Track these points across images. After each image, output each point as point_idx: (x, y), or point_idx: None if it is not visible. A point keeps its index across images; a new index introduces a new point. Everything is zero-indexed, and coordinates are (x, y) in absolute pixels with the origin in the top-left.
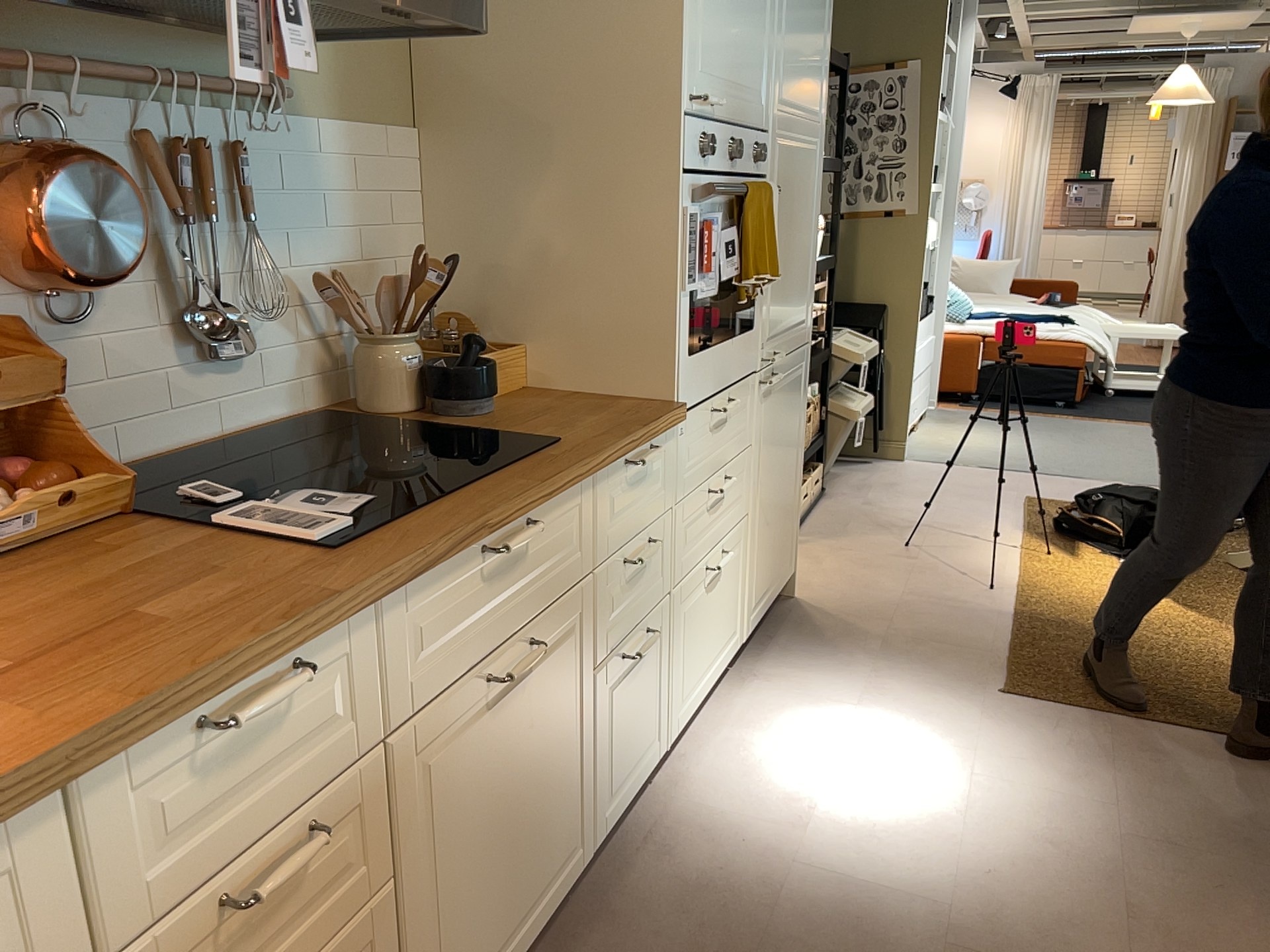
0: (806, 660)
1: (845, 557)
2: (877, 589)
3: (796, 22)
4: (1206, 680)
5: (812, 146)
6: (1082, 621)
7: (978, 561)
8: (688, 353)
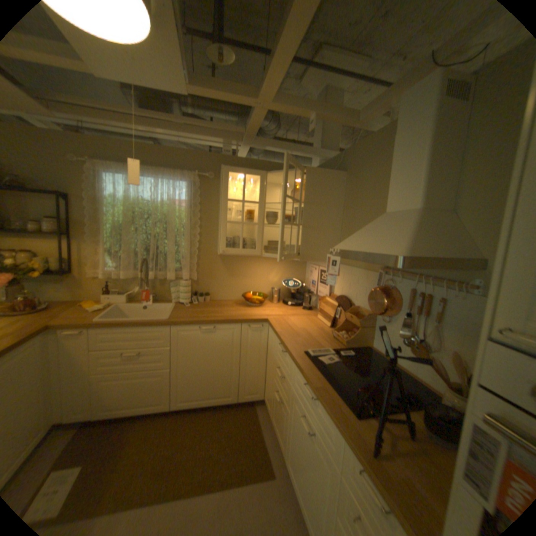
0: None
1: None
2: None
3: None
4: None
5: None
6: None
7: None
8: None
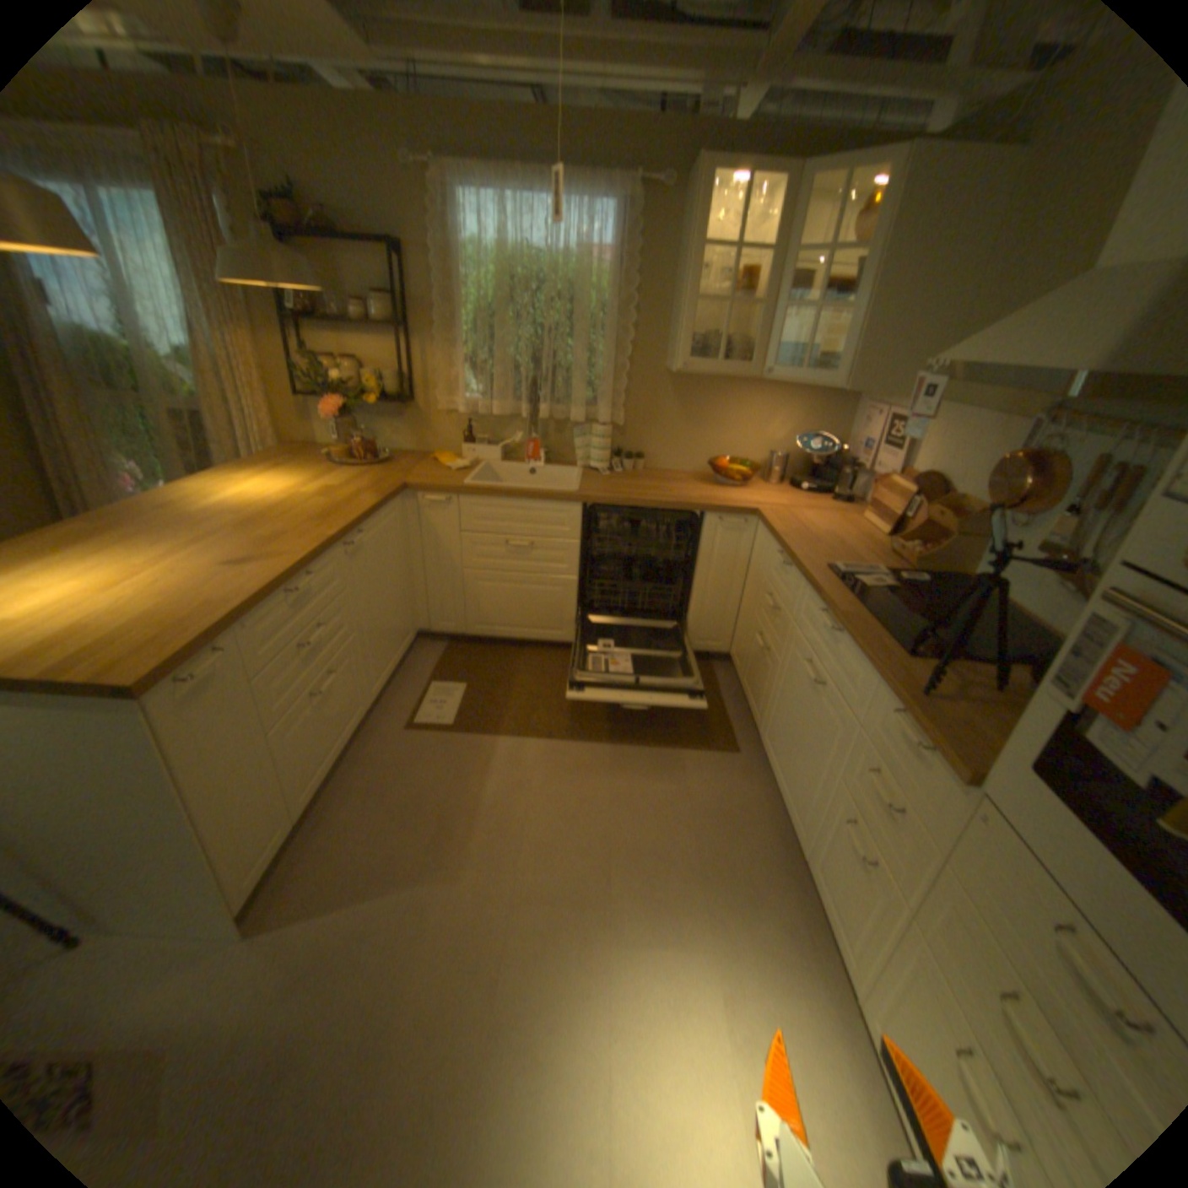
0: None
1: None
2: None
3: None
4: None
5: None
6: None
7: None
8: (1033, 768)
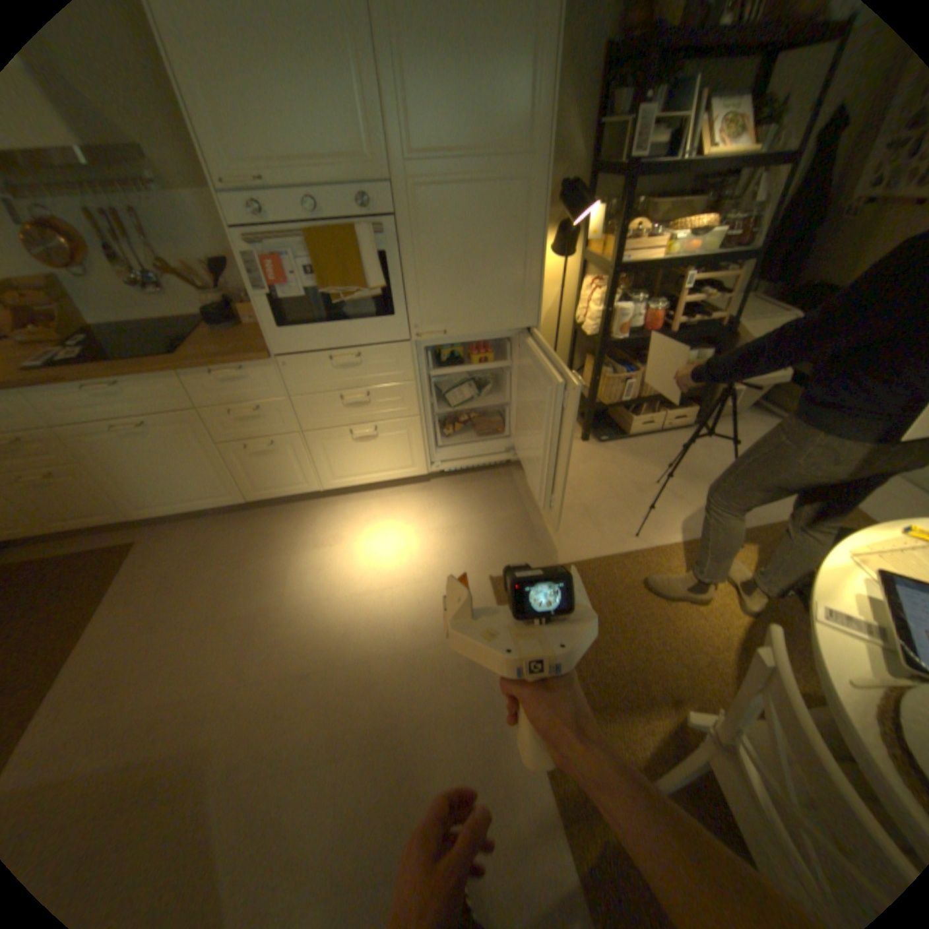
0: (460, 500)
1: (604, 469)
2: (573, 494)
3: (429, 71)
4: (610, 684)
5: (511, 176)
6: (635, 594)
7: (675, 520)
8: (275, 327)
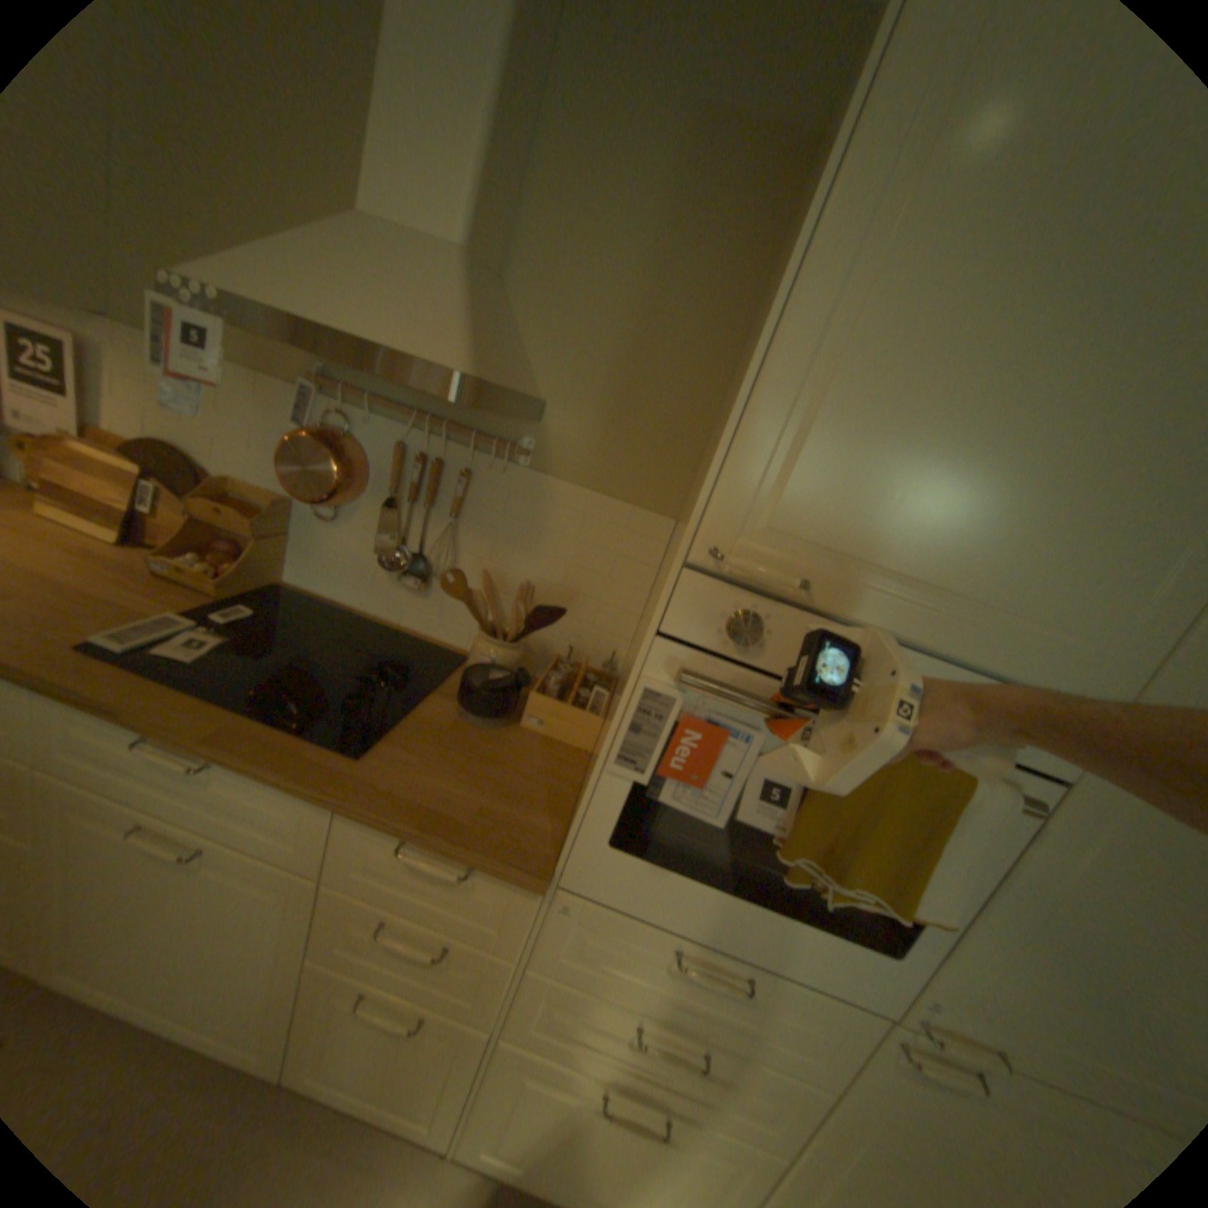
0: None
1: None
2: None
3: None
4: None
5: None
6: None
7: None
8: (611, 844)
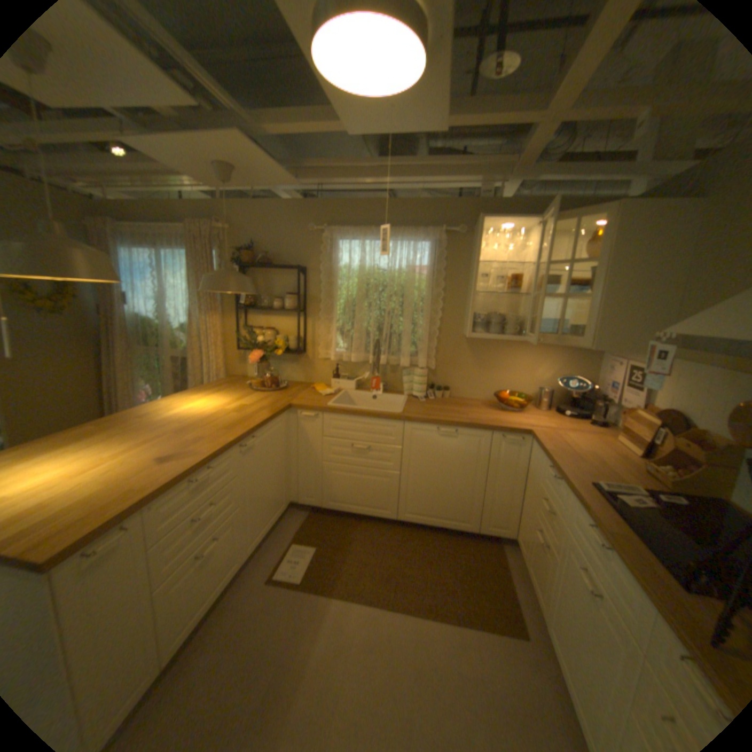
0: None
1: None
2: None
3: None
4: None
5: None
6: None
7: None
8: None
